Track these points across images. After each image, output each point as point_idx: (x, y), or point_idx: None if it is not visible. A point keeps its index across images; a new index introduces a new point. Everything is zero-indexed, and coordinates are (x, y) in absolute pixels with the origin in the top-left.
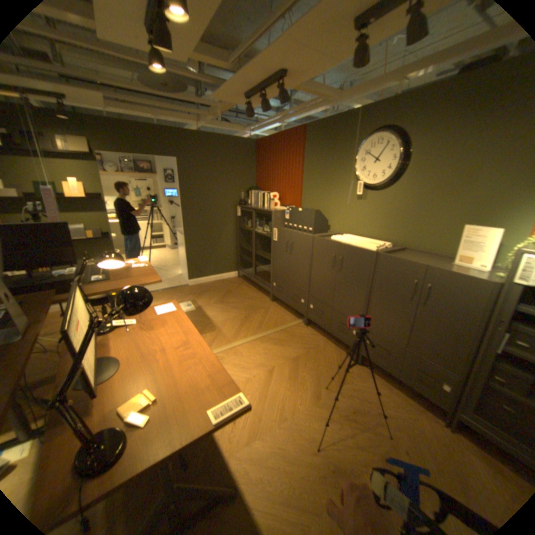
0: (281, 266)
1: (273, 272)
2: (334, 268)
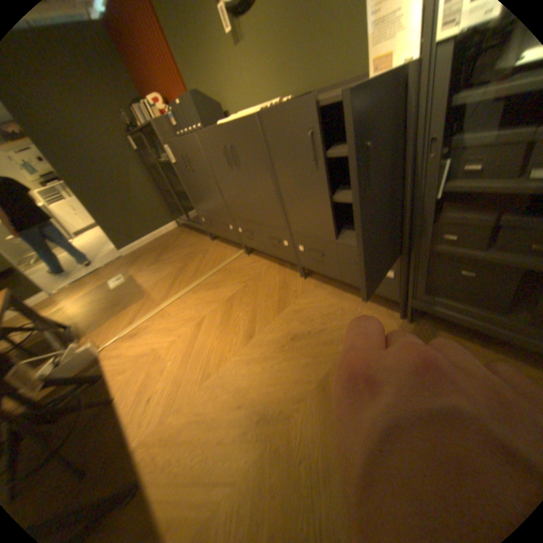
0: (196, 192)
1: (194, 203)
2: (232, 166)
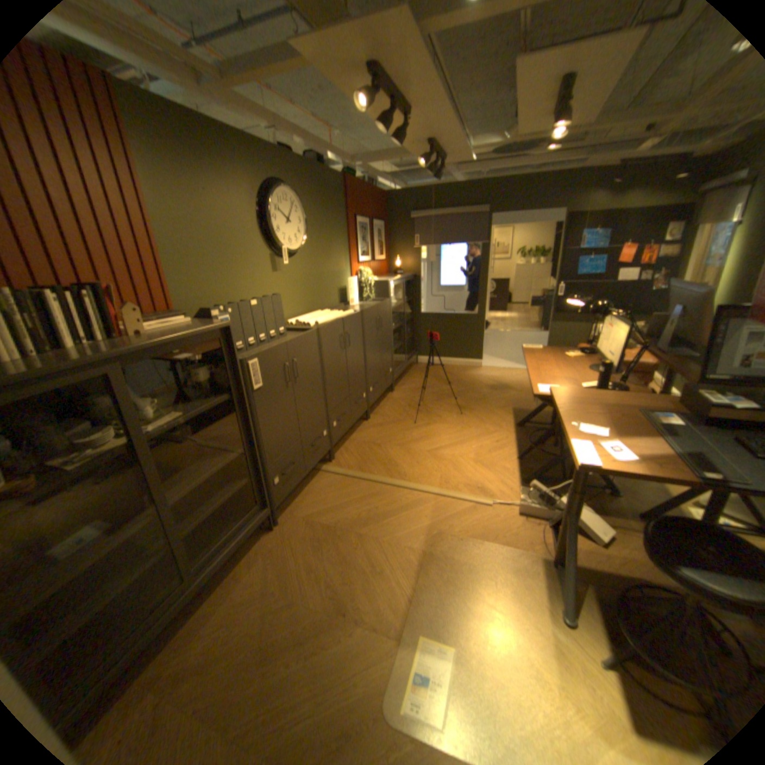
0: (283, 424)
1: (266, 460)
2: (343, 350)
